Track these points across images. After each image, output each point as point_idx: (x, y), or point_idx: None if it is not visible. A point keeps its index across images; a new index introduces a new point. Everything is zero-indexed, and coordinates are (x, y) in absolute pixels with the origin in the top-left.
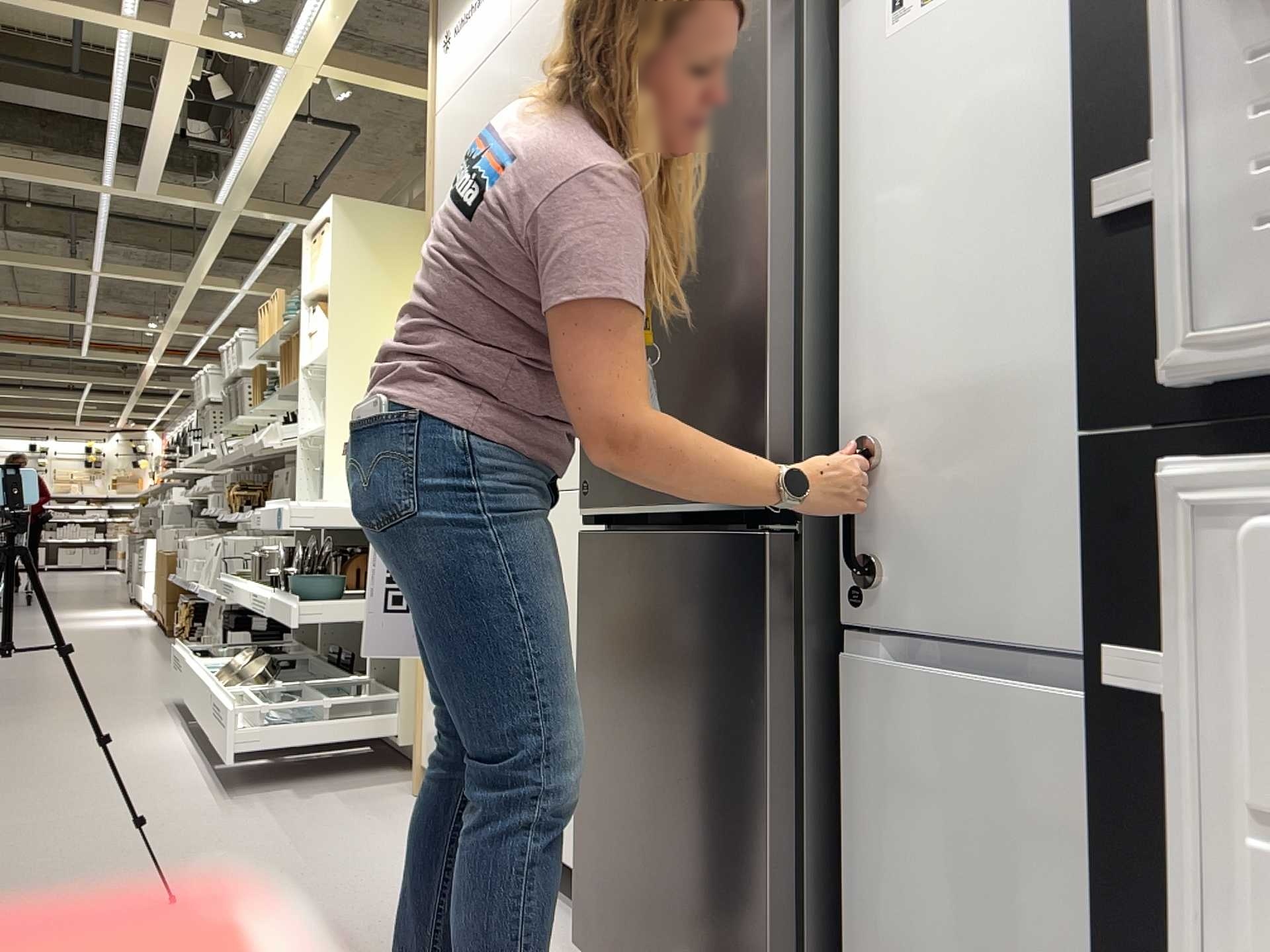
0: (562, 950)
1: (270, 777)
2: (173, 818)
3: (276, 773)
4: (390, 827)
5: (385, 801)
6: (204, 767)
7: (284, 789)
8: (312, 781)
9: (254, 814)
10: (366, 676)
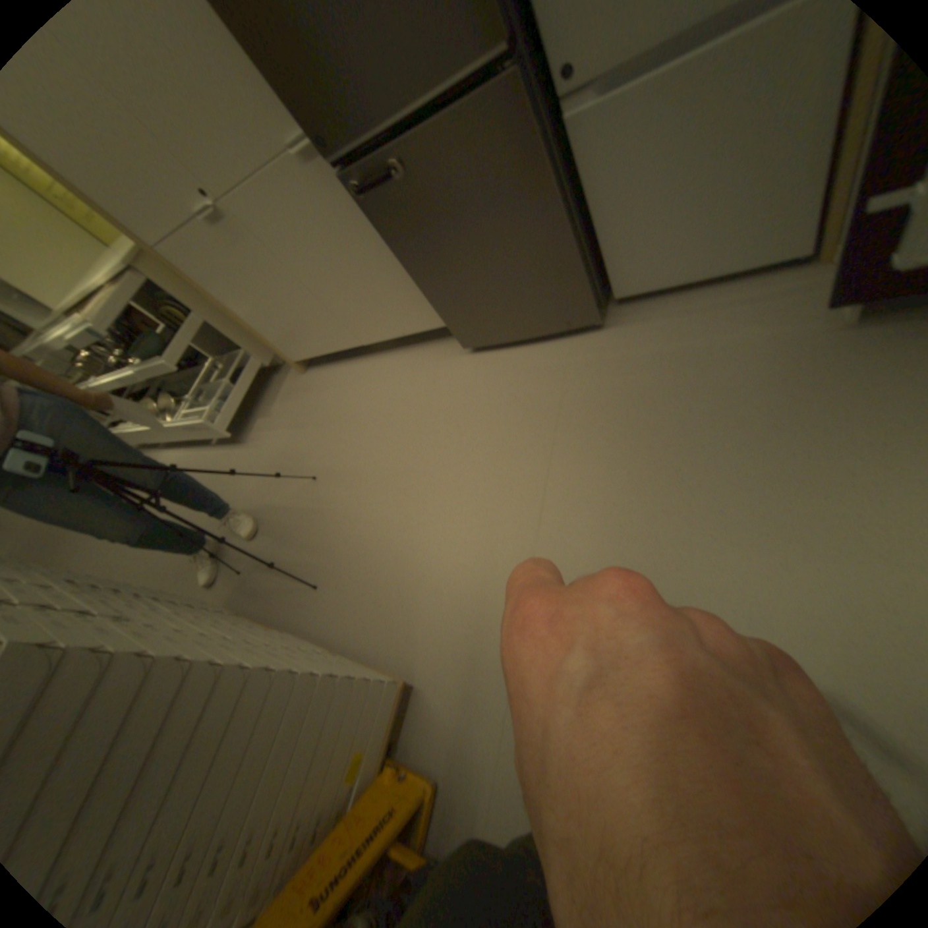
0: (452, 352)
1: (242, 424)
2: (246, 466)
3: (239, 421)
4: (320, 388)
5: (298, 385)
6: (210, 448)
7: (256, 420)
8: (259, 409)
9: (268, 436)
10: (209, 359)
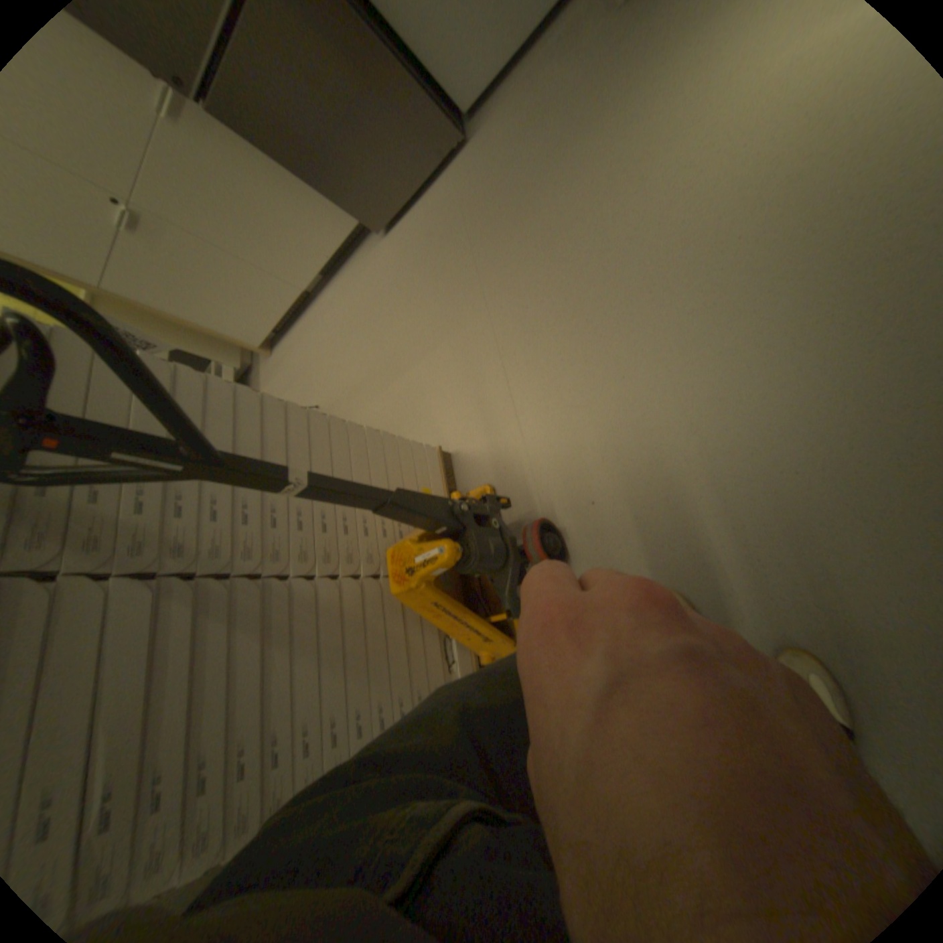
0: (373, 247)
1: None
2: None
3: None
4: (290, 353)
5: (273, 366)
6: None
7: None
8: None
9: None
10: None
